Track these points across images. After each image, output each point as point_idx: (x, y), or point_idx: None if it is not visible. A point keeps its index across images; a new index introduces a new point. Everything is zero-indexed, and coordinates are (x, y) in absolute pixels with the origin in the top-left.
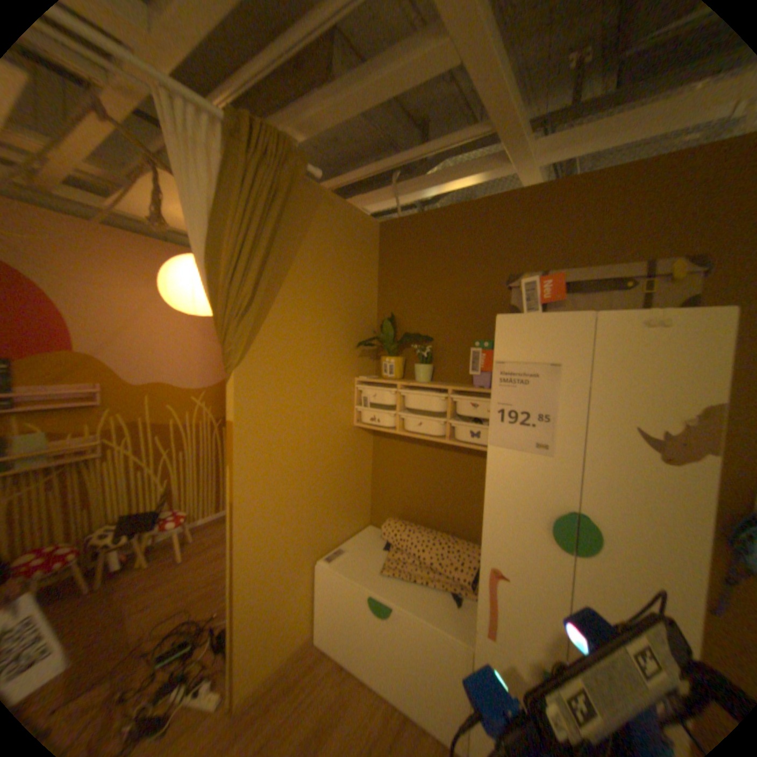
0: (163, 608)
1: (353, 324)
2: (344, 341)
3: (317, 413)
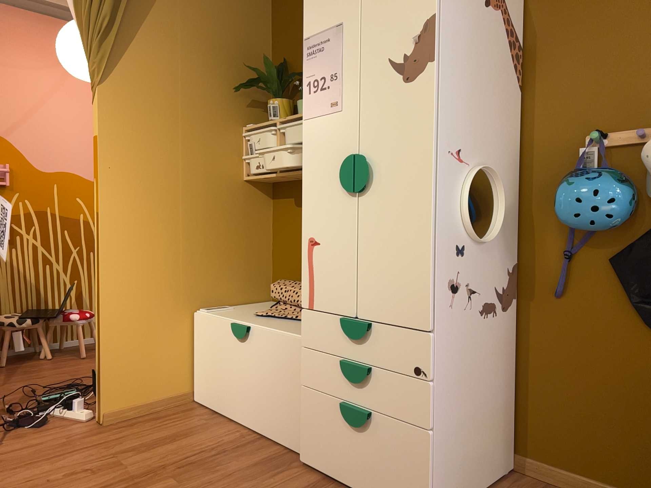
0: (55, 377)
1: (236, 69)
2: (226, 84)
3: (191, 151)
